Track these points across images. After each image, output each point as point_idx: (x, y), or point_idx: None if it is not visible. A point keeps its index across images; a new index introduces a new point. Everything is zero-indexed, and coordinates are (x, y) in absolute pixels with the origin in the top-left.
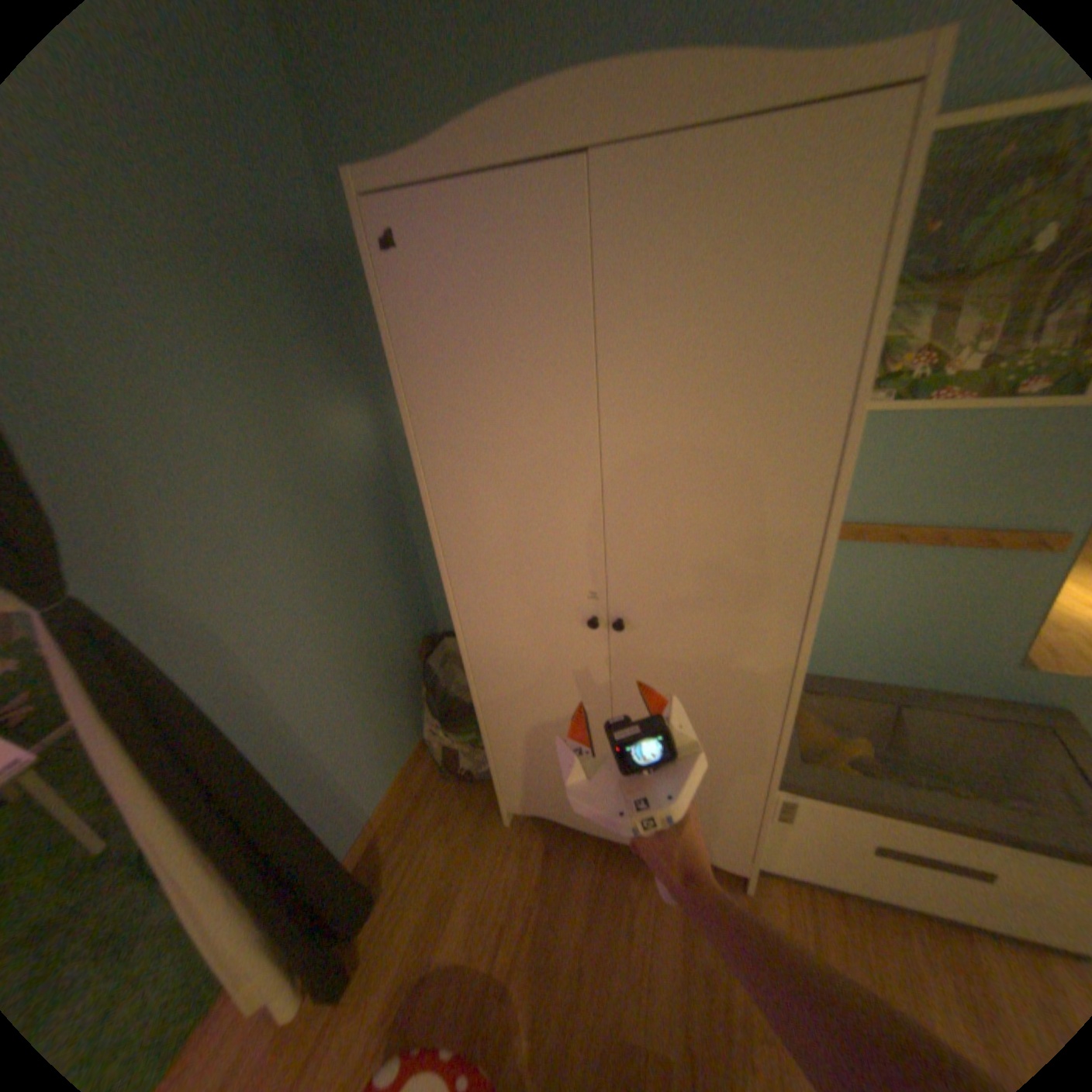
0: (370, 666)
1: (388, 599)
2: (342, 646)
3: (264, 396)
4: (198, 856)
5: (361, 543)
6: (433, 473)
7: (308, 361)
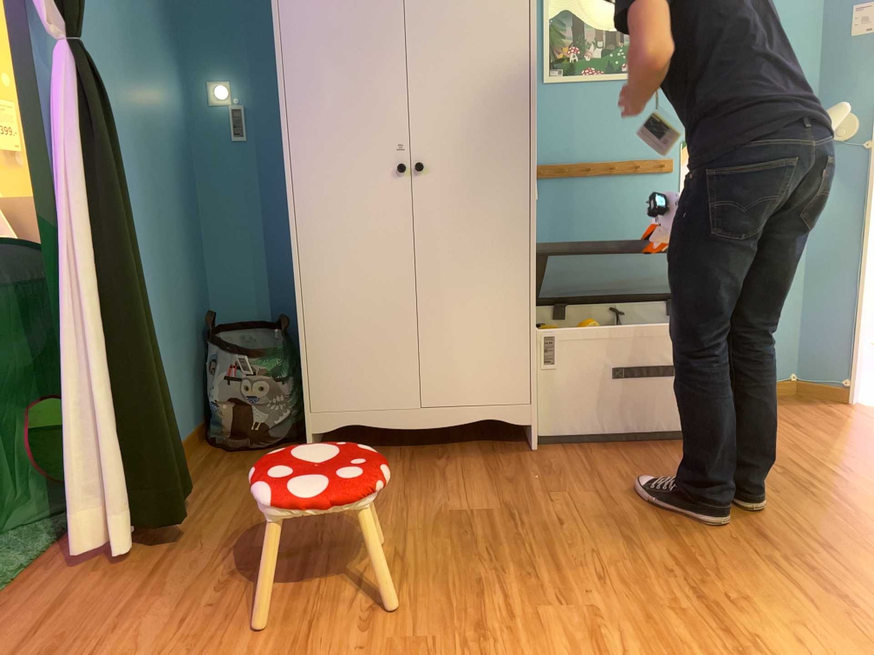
0: (171, 299)
1: (186, 252)
2: (157, 259)
3: (137, 26)
4: (89, 303)
5: (174, 184)
6: (287, 62)
7: (158, 23)
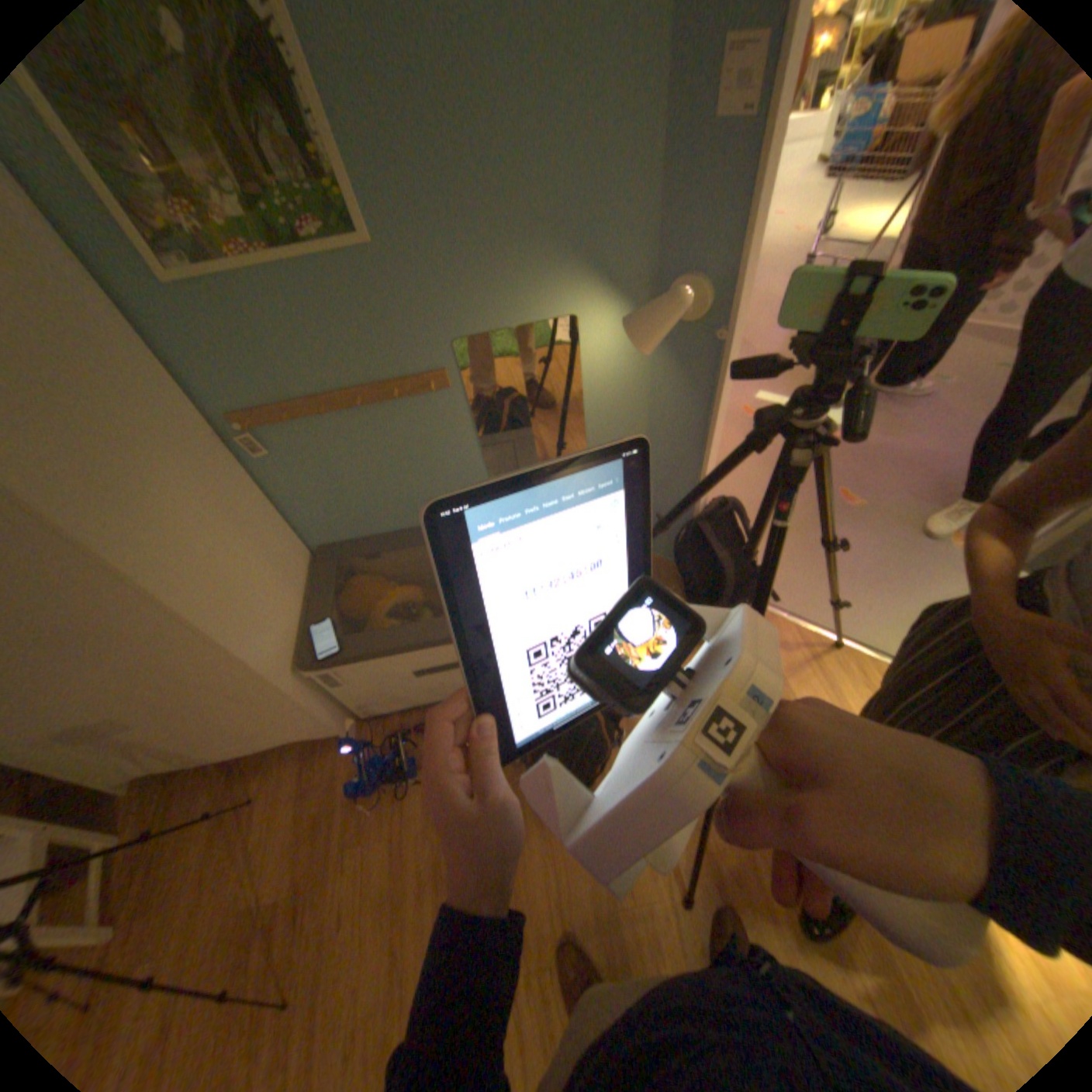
0: None
1: None
2: None
3: None
4: None
5: None
6: None
7: None
